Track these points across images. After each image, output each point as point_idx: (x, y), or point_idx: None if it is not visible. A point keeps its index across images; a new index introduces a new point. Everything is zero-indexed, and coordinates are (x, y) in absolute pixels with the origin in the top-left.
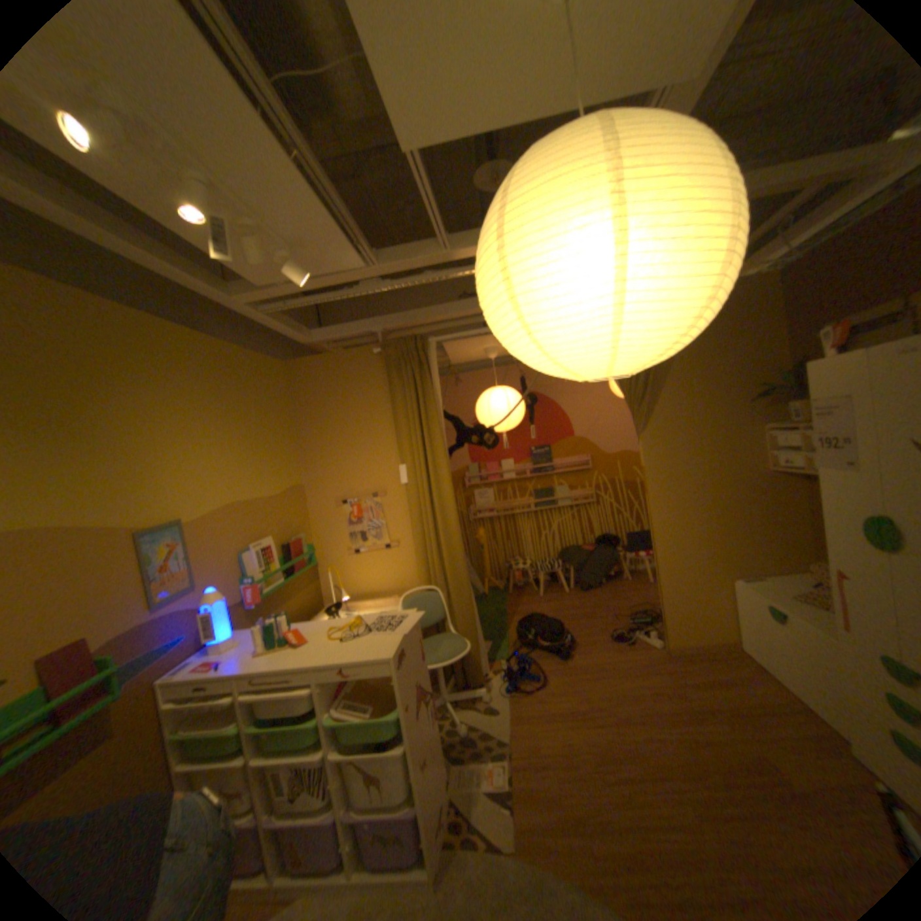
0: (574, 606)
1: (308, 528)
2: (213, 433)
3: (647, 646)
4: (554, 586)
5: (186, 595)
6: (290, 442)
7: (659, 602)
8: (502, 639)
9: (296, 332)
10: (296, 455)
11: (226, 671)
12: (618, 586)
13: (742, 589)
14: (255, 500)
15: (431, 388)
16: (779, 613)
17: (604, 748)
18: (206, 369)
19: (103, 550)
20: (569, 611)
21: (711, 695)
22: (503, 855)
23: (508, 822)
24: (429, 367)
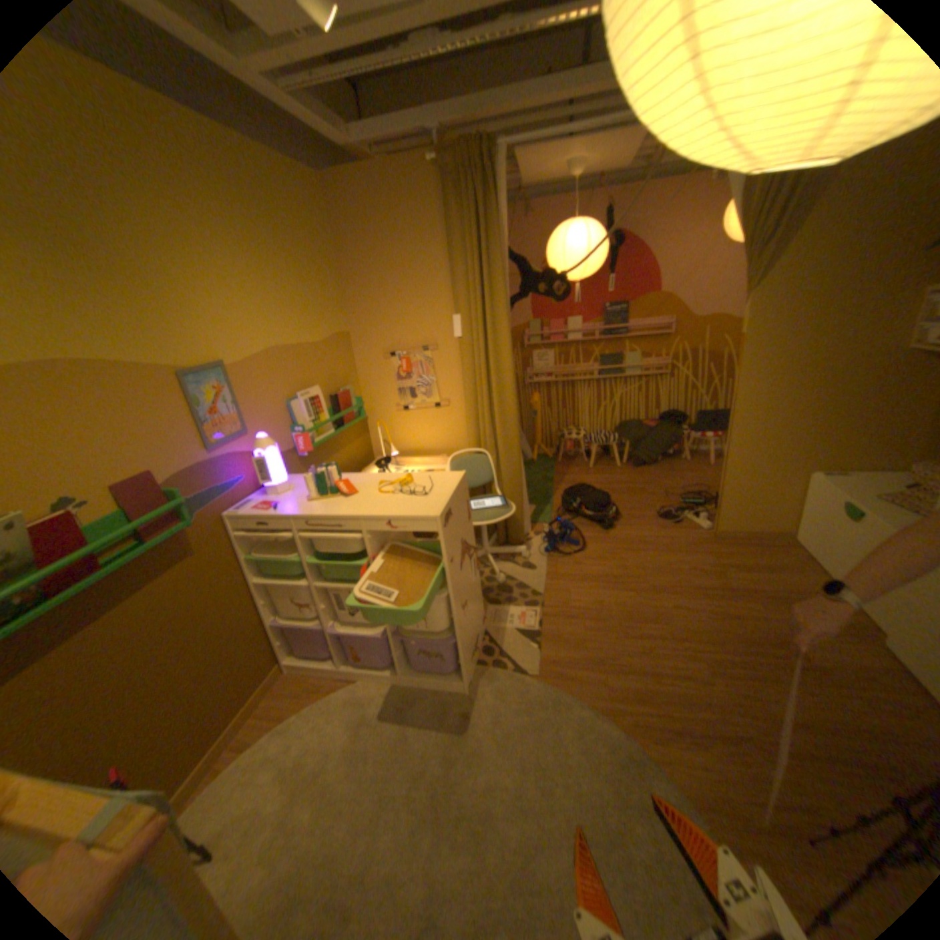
0: (623, 480)
1: (355, 380)
2: (244, 263)
3: (693, 525)
4: (605, 458)
5: (239, 439)
6: (331, 280)
7: (715, 485)
8: (546, 504)
9: (329, 126)
10: (338, 297)
11: (284, 511)
12: (673, 464)
13: (818, 482)
14: (298, 345)
15: (495, 215)
16: (856, 510)
17: (632, 608)
18: (224, 174)
19: (148, 388)
20: (617, 484)
21: (750, 576)
22: (529, 676)
23: (536, 653)
24: (495, 184)
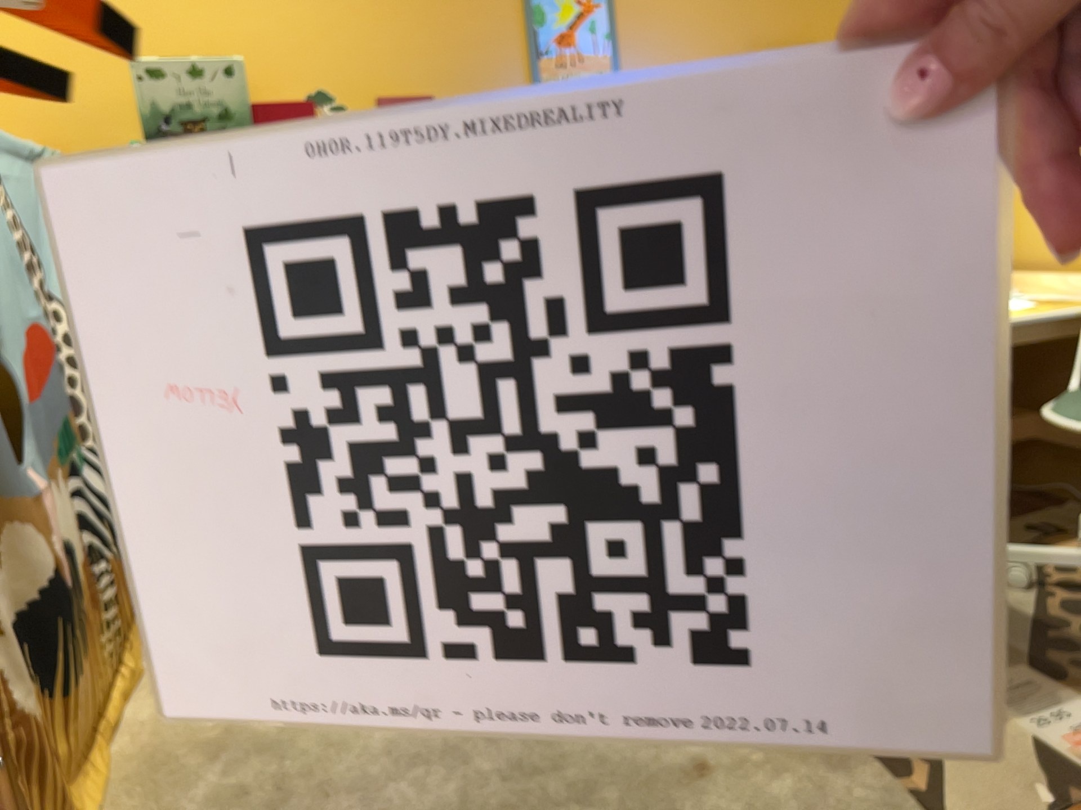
0: None
1: None
2: None
3: None
4: None
5: None
6: None
7: None
8: None
9: None
10: None
11: None
12: None
13: None
14: None
15: None
16: None
17: None
18: None
19: None
20: None
21: None
22: None
23: None
24: None
